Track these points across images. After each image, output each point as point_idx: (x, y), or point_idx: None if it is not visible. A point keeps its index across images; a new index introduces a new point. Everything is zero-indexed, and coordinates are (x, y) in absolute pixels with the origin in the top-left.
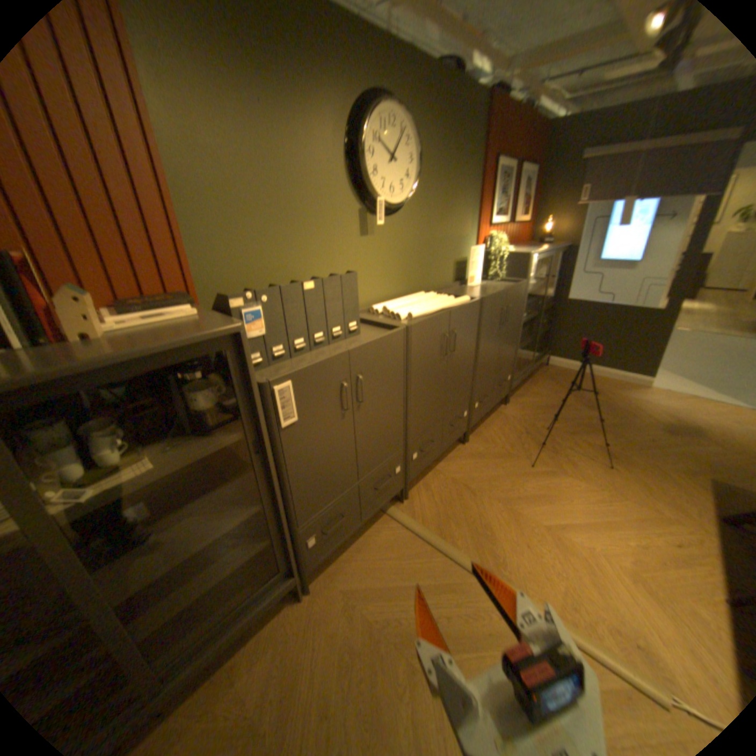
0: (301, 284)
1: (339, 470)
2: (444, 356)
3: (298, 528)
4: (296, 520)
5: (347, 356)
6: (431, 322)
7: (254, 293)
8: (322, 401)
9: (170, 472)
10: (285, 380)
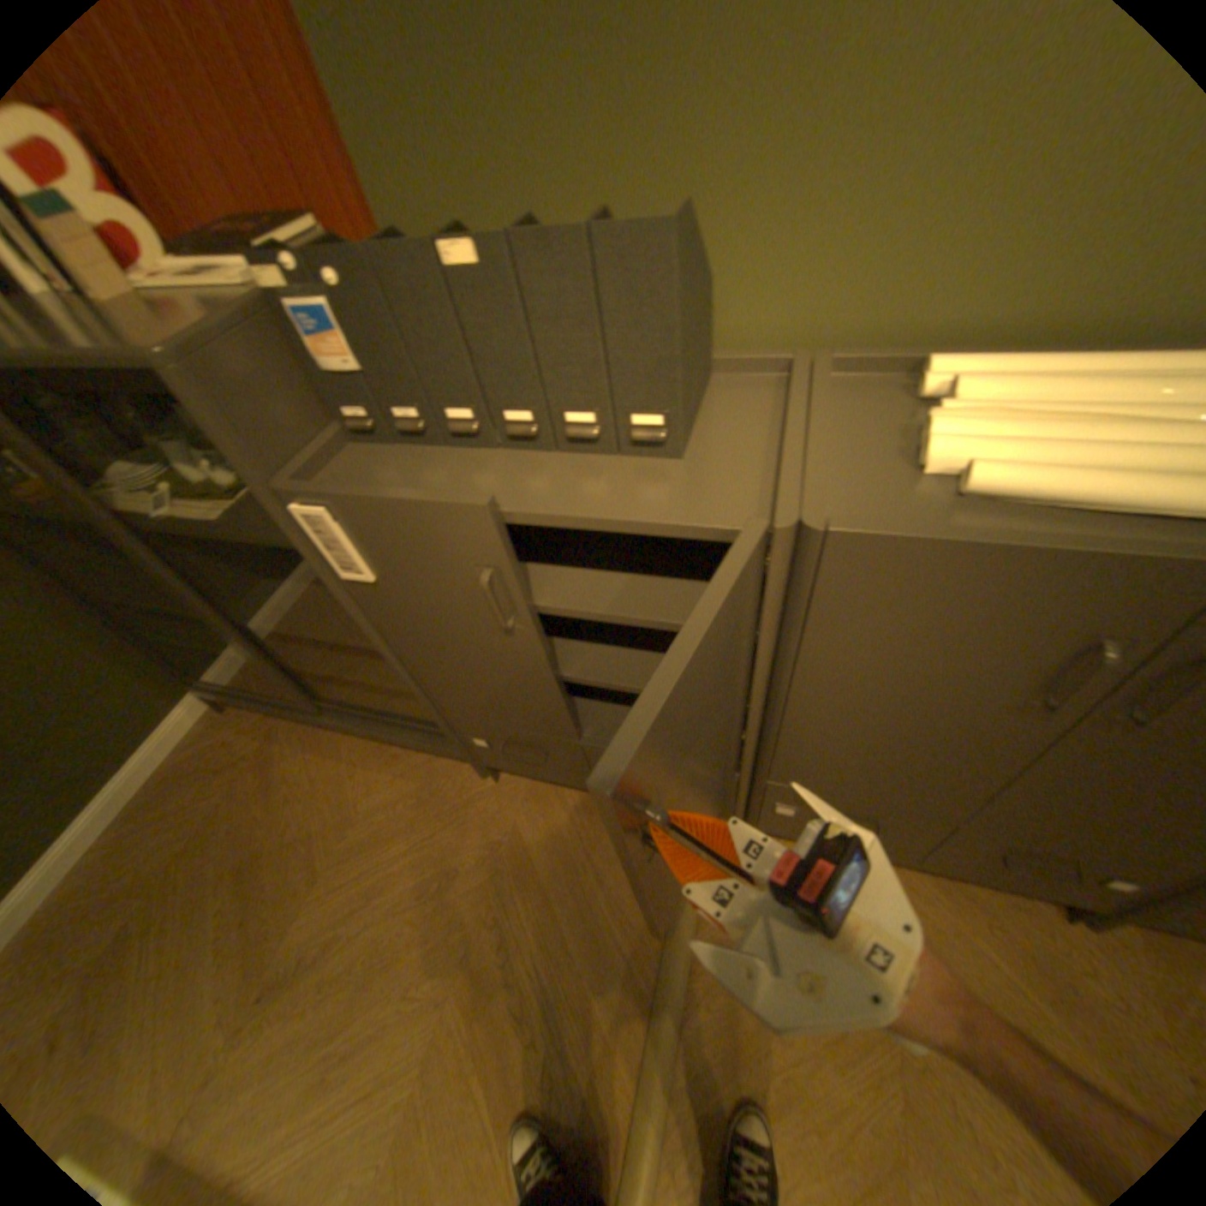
0: (429, 243)
1: (521, 702)
2: (1056, 704)
3: (446, 714)
4: (439, 704)
5: (487, 517)
6: (1002, 558)
7: (298, 254)
8: (432, 577)
9: (224, 538)
10: (312, 501)
